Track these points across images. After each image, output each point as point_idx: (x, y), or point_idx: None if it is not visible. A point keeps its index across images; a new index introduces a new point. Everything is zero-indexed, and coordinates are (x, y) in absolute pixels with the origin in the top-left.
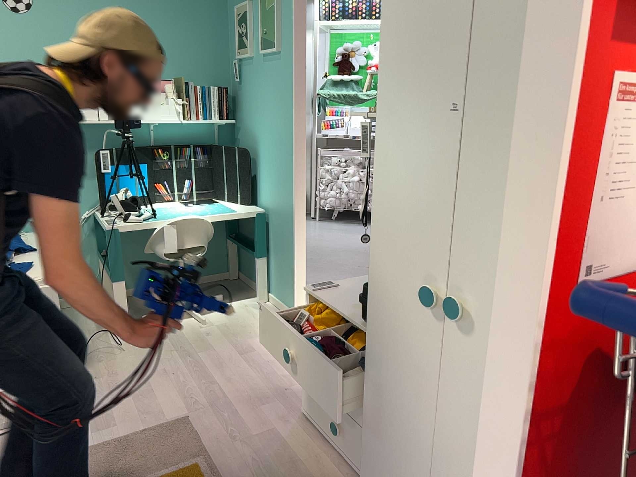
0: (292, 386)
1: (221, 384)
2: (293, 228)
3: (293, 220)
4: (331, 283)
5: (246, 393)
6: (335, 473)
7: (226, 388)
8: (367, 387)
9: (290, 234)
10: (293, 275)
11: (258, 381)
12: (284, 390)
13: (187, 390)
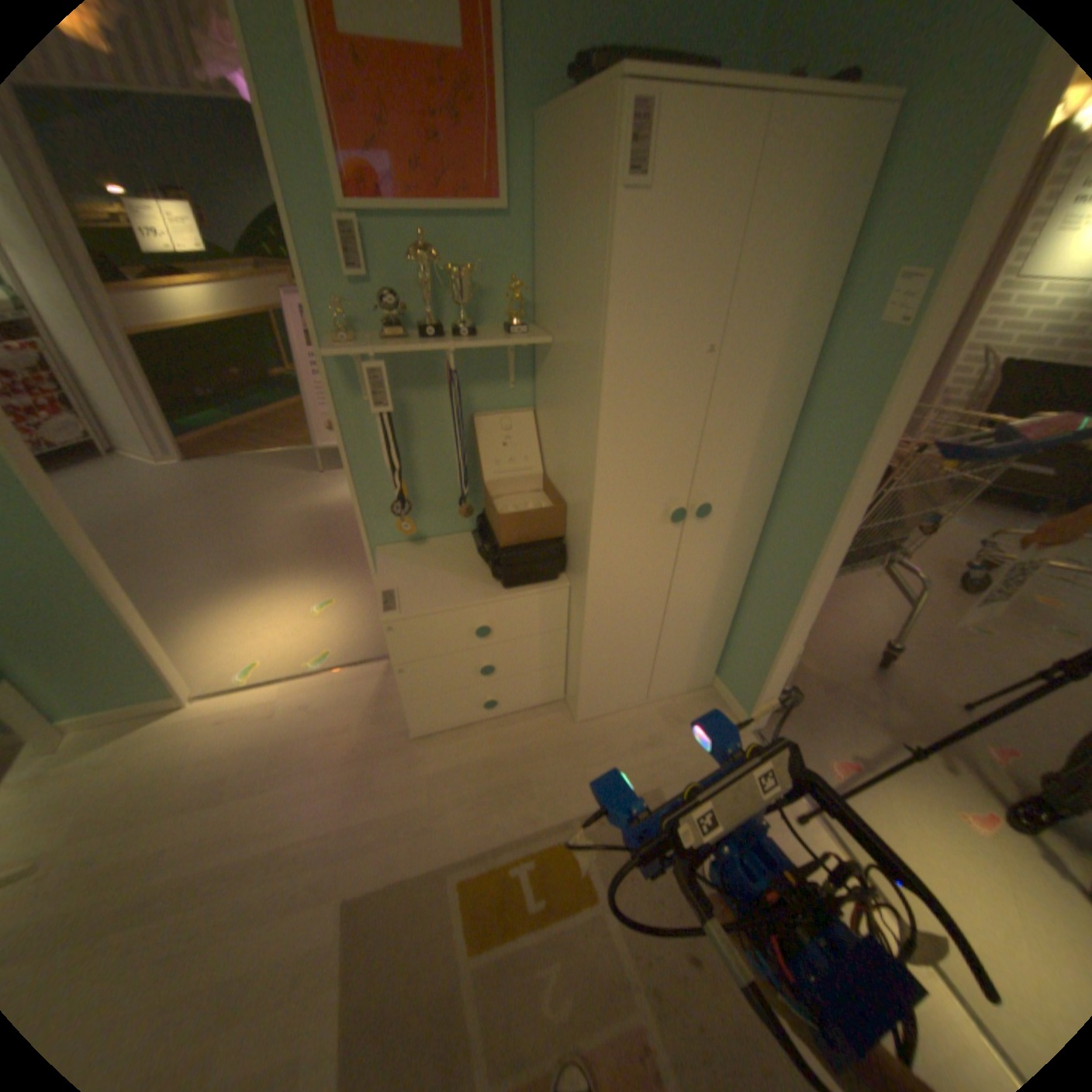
0: (349, 741)
1: (280, 843)
2: (89, 588)
3: (80, 575)
4: (388, 593)
5: (329, 804)
6: (515, 728)
7: (298, 834)
8: (586, 627)
9: (83, 602)
10: (136, 654)
11: (308, 785)
12: (352, 752)
13: (266, 904)
